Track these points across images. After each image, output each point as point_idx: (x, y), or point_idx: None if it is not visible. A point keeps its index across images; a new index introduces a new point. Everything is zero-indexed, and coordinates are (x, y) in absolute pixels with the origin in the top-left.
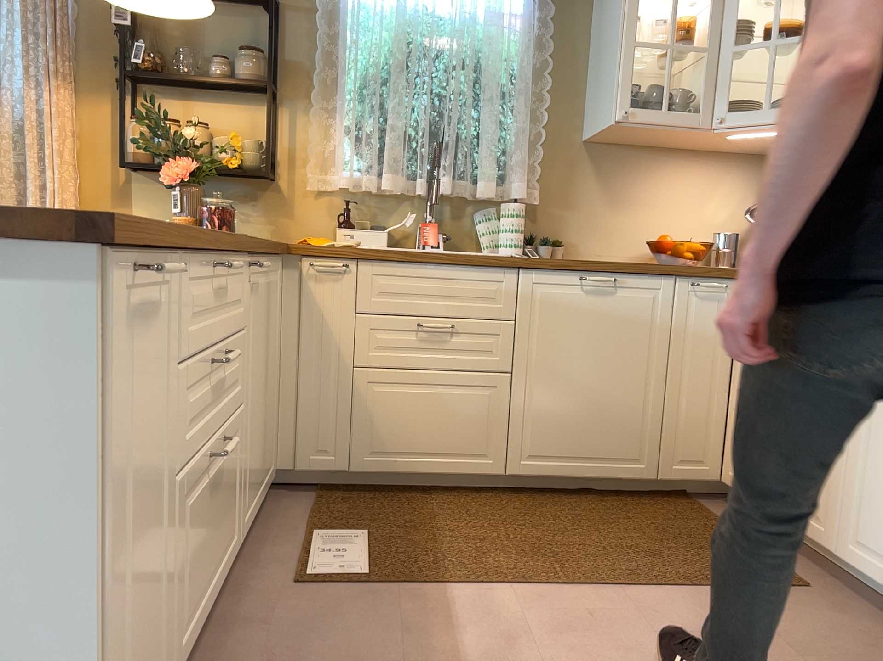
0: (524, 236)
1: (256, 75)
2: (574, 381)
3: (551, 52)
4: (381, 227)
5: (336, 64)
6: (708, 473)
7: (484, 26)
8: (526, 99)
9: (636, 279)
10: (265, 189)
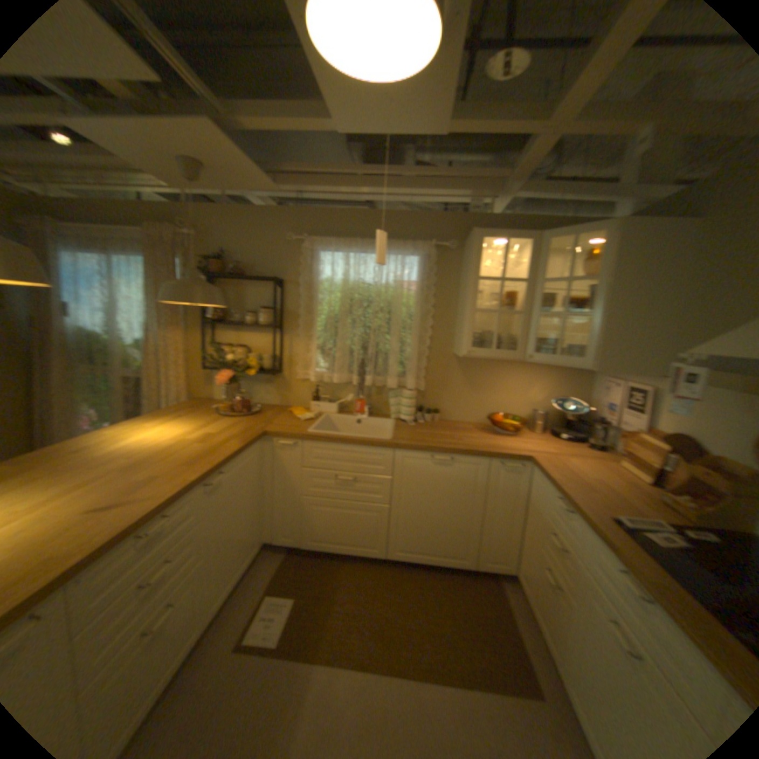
0: (415, 410)
1: (269, 322)
2: (427, 513)
3: (434, 304)
4: (336, 401)
5: (314, 312)
6: (510, 572)
7: (395, 290)
8: (419, 331)
9: (467, 458)
10: (278, 377)
